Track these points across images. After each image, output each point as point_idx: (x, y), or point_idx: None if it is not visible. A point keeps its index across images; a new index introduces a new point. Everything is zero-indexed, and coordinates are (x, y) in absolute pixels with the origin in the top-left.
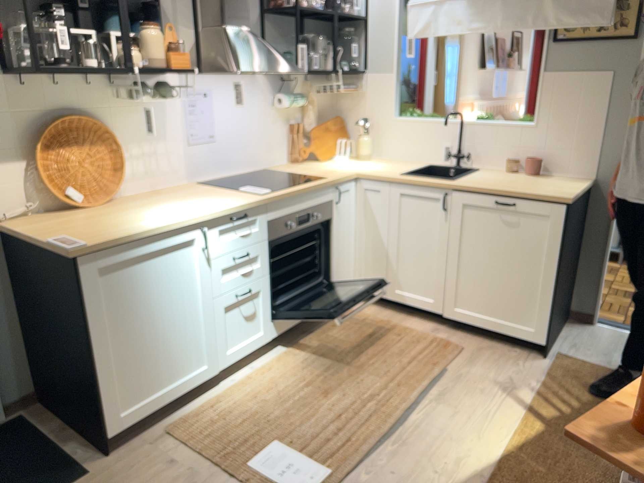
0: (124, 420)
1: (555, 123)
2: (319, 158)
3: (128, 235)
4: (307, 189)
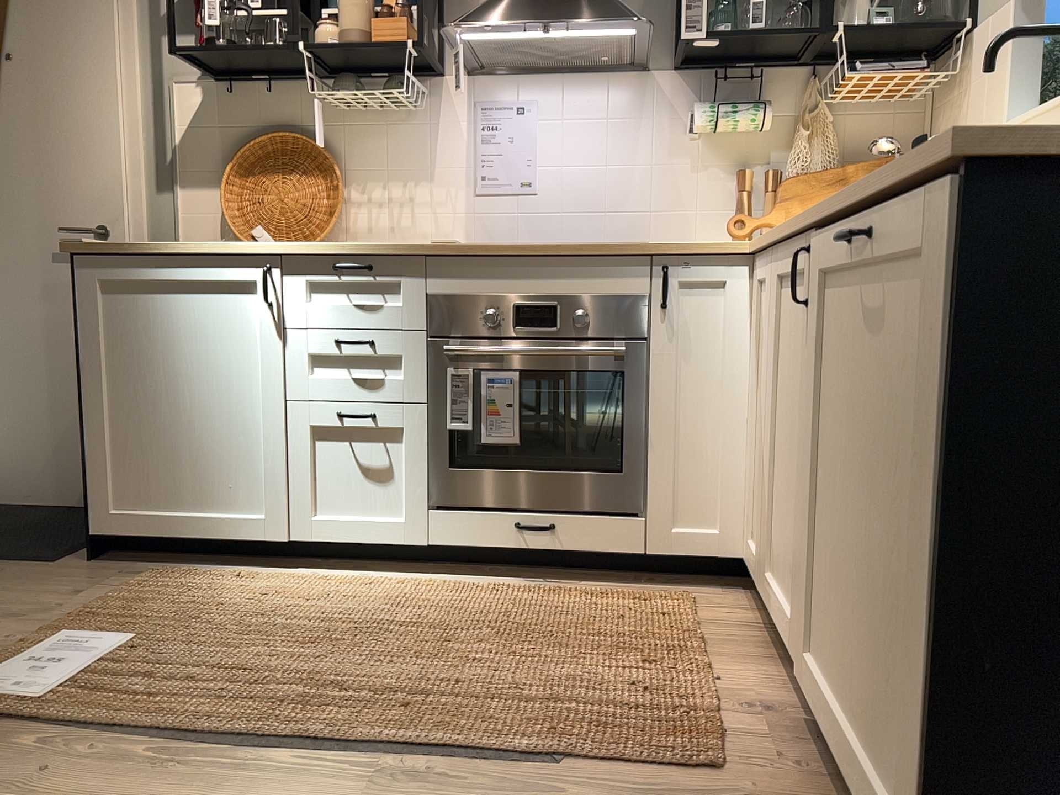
0: (115, 521)
1: None
2: None
3: (141, 244)
4: (545, 250)
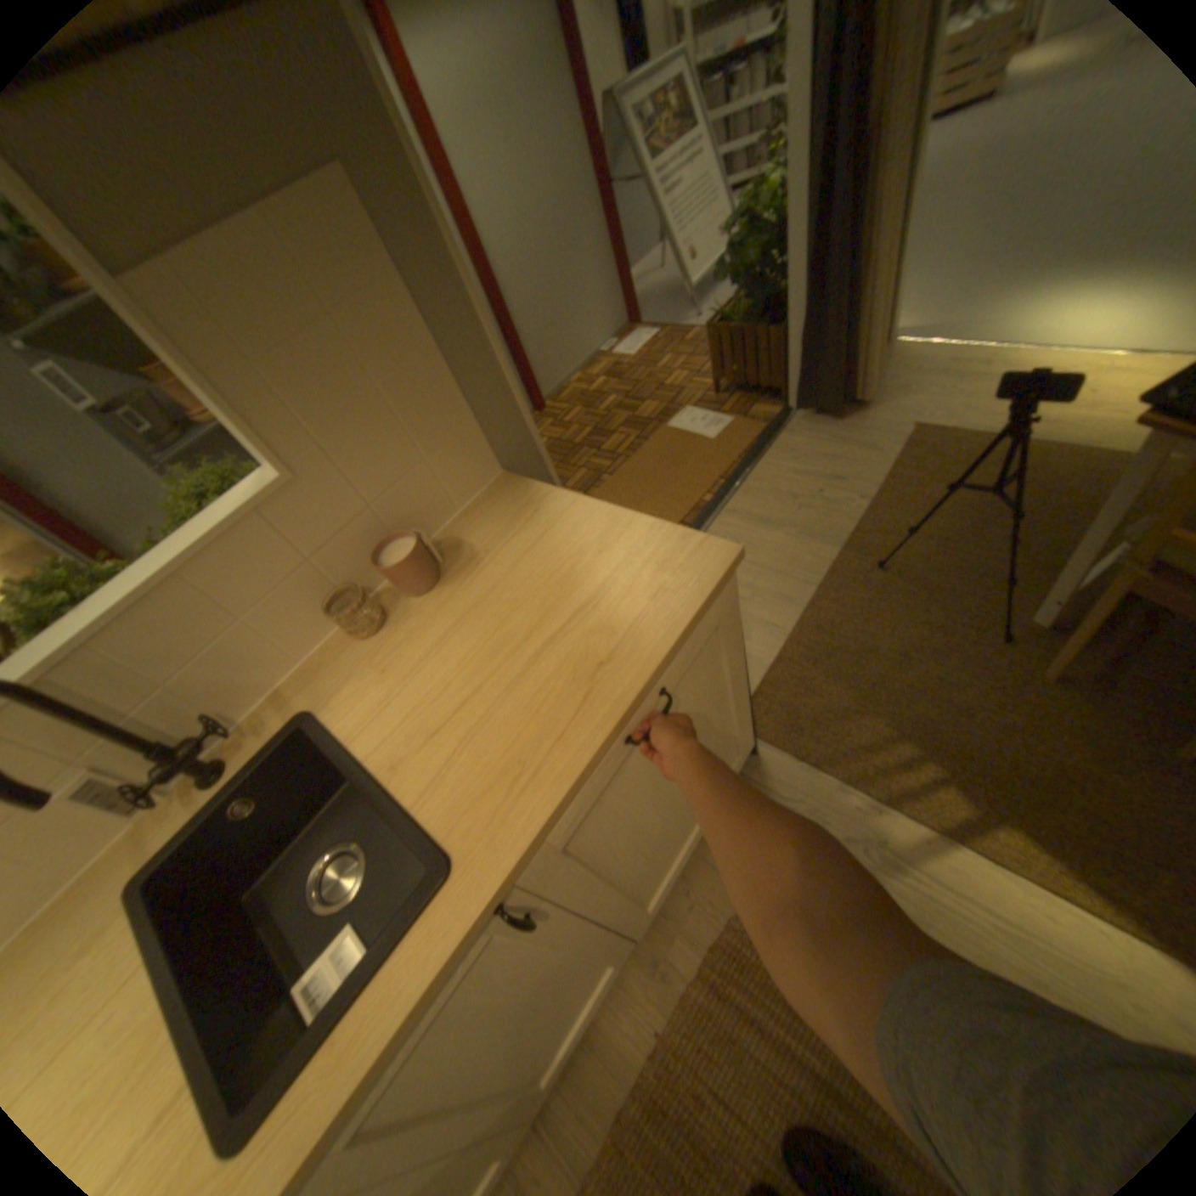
0: None
1: (331, 433)
2: None
3: None
4: None
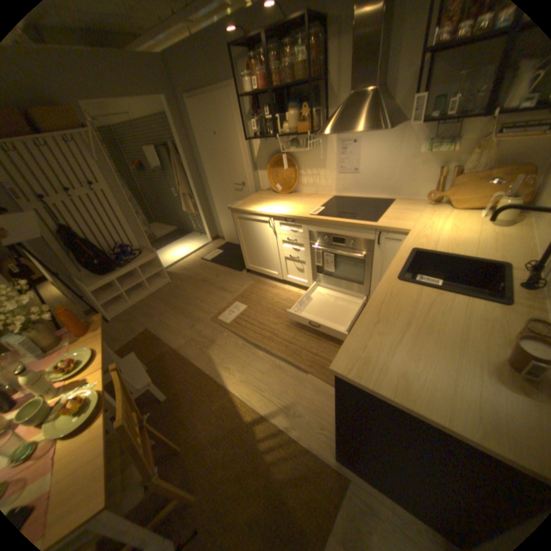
0: (249, 267)
1: None
2: (460, 205)
3: (242, 209)
4: (339, 223)
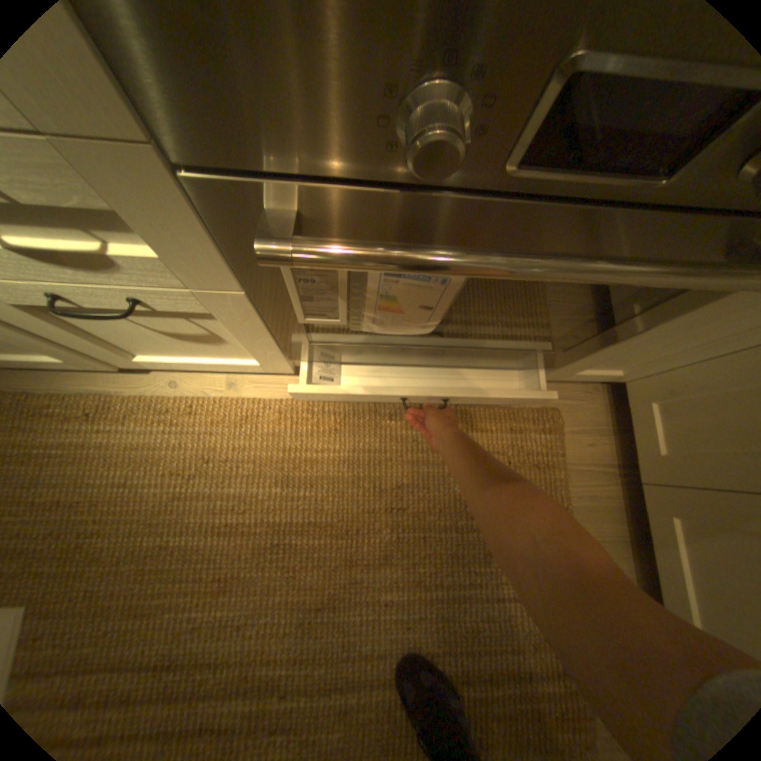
0: None
1: None
2: None
3: None
4: None
